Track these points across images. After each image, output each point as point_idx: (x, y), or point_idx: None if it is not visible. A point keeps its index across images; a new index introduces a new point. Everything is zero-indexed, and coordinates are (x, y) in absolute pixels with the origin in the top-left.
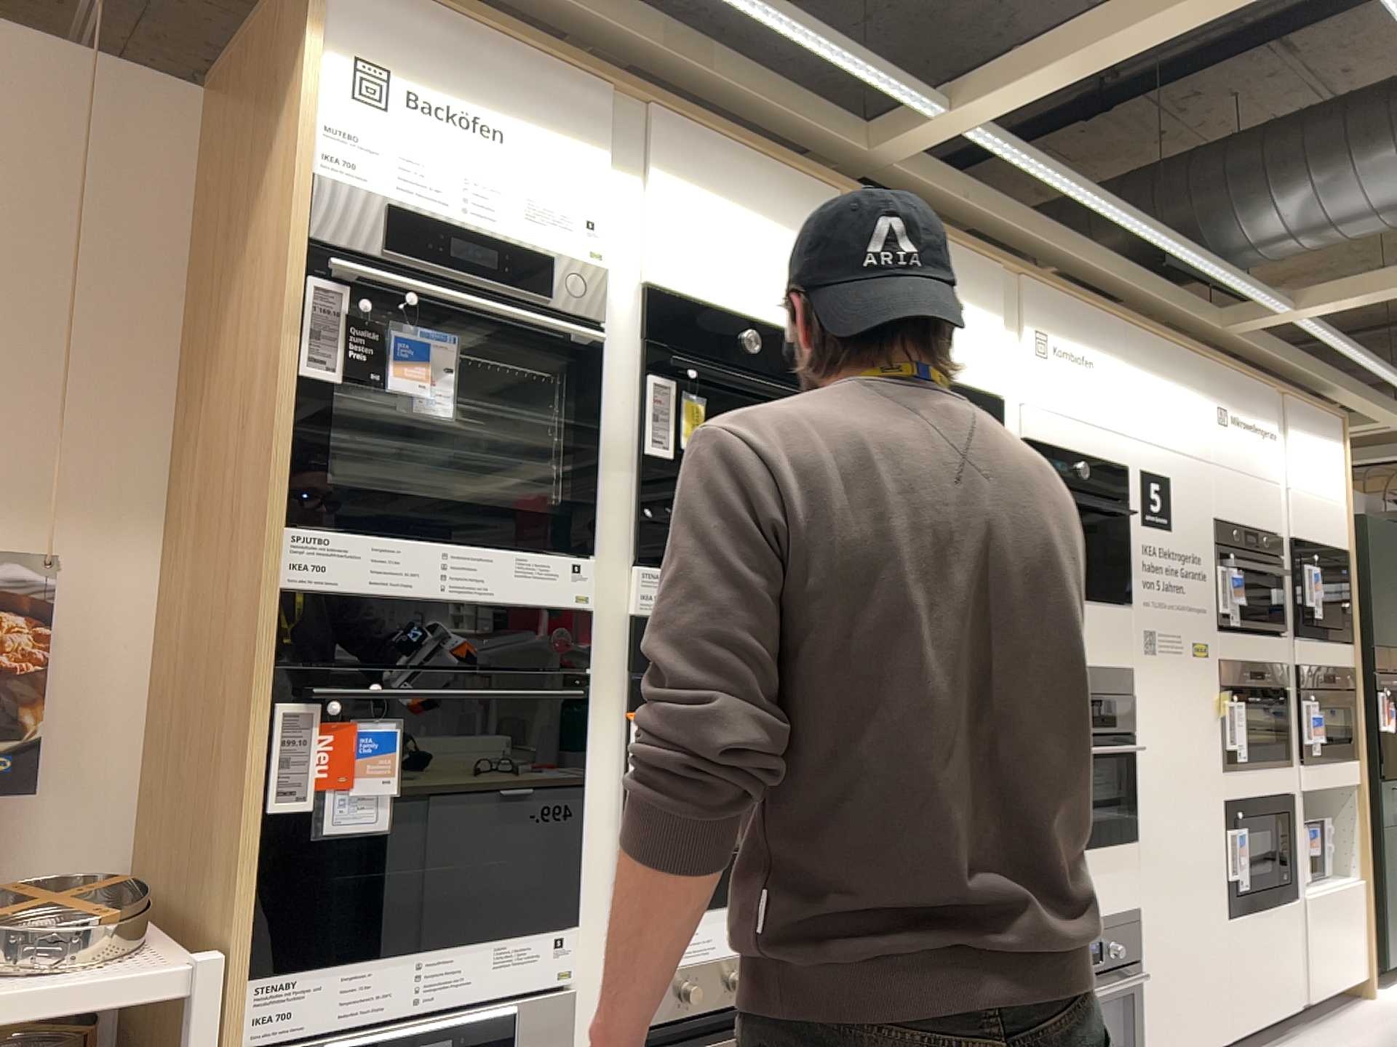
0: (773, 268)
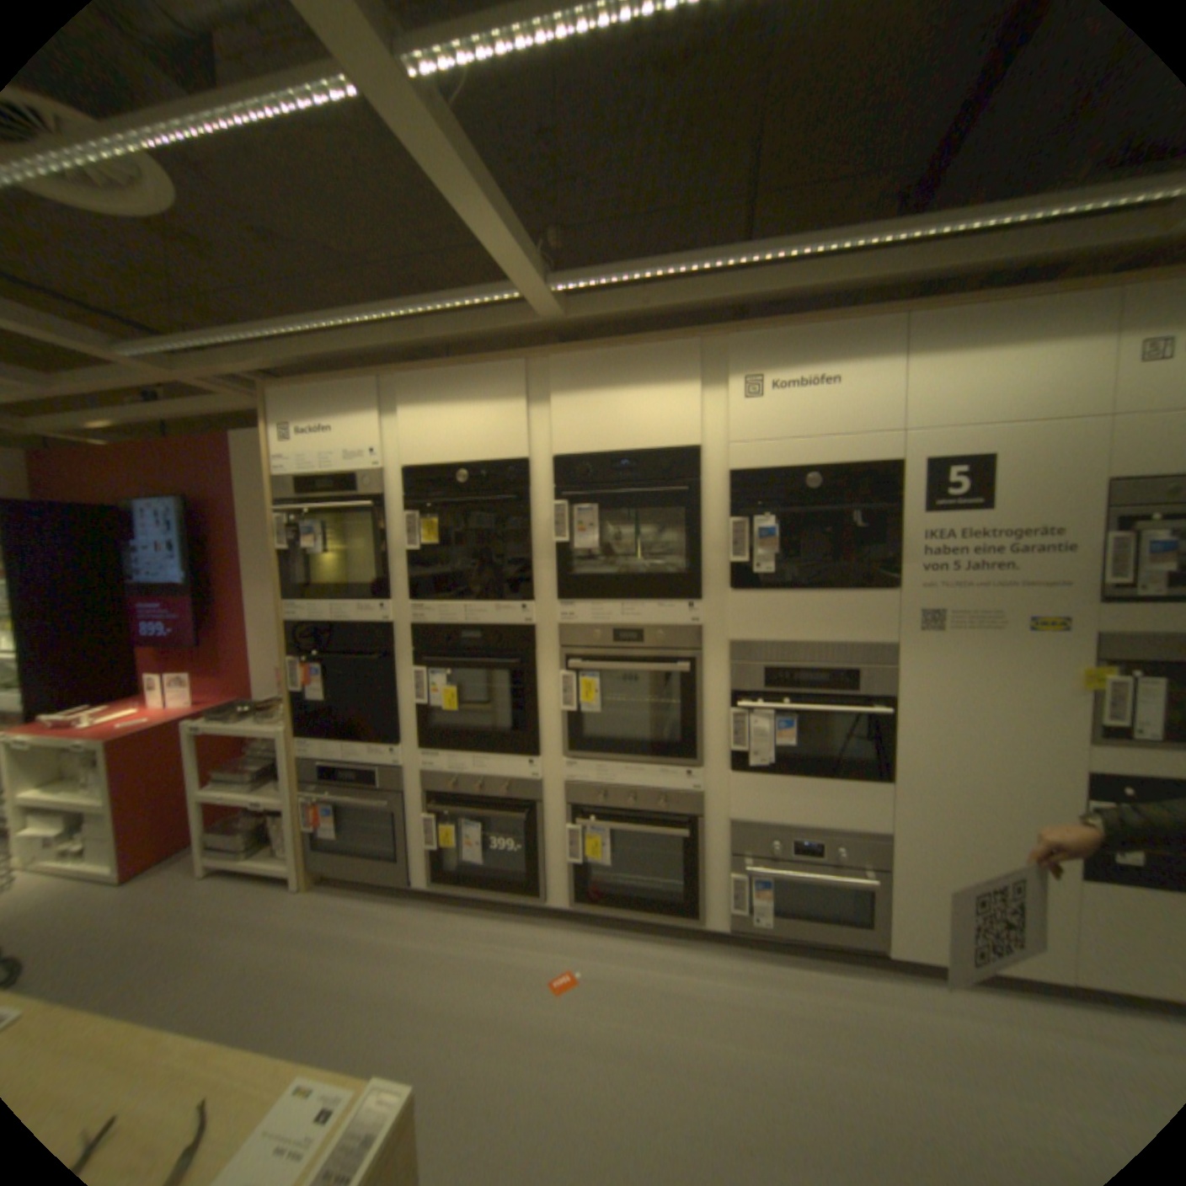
0: (478, 424)
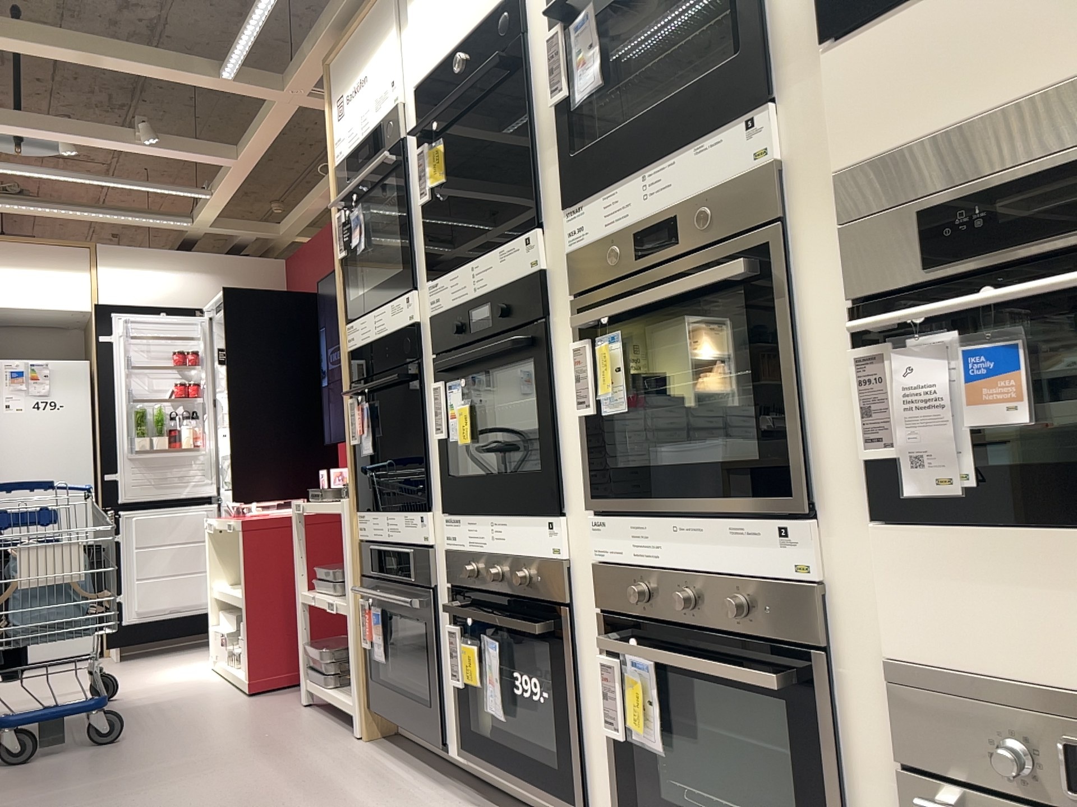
0: None
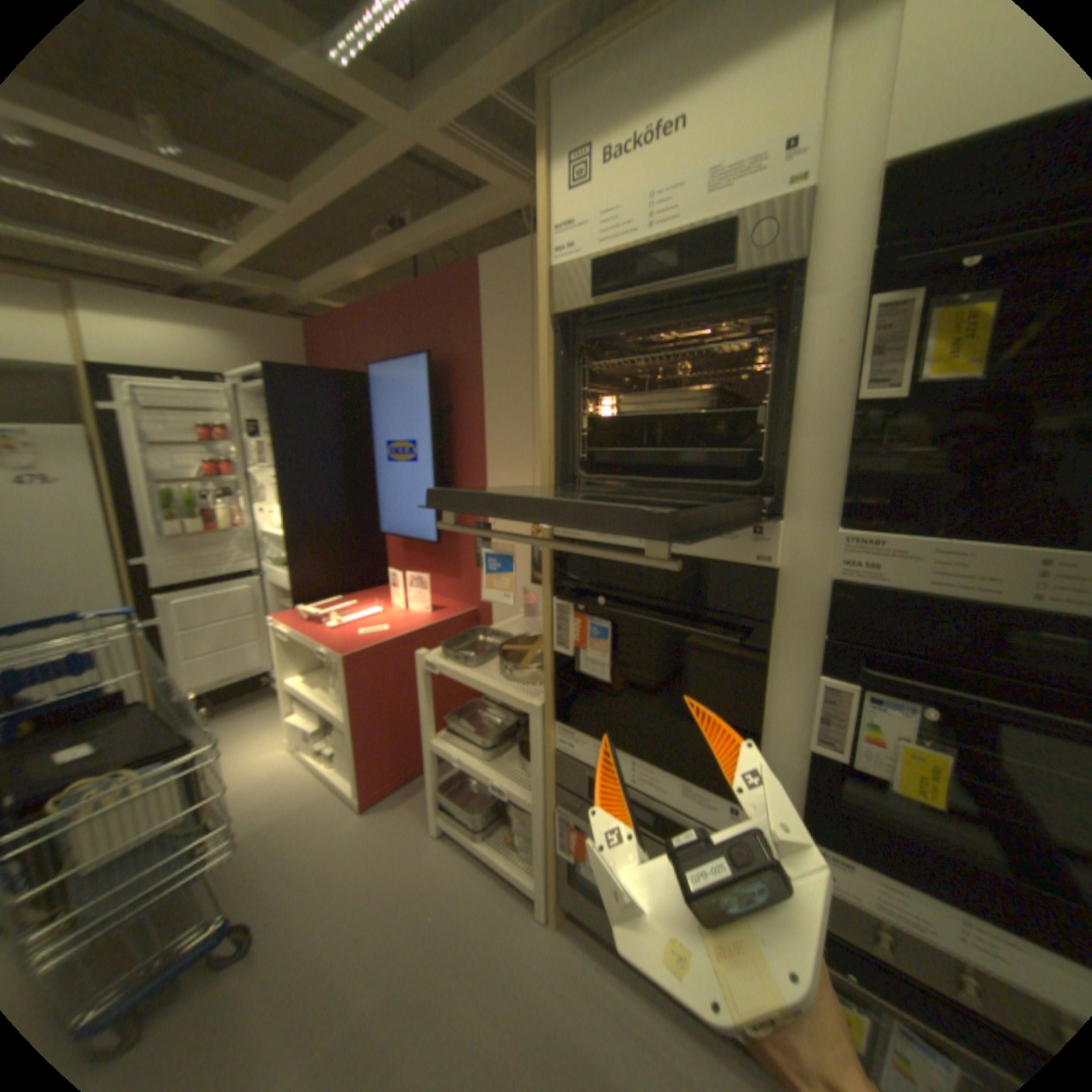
0: None
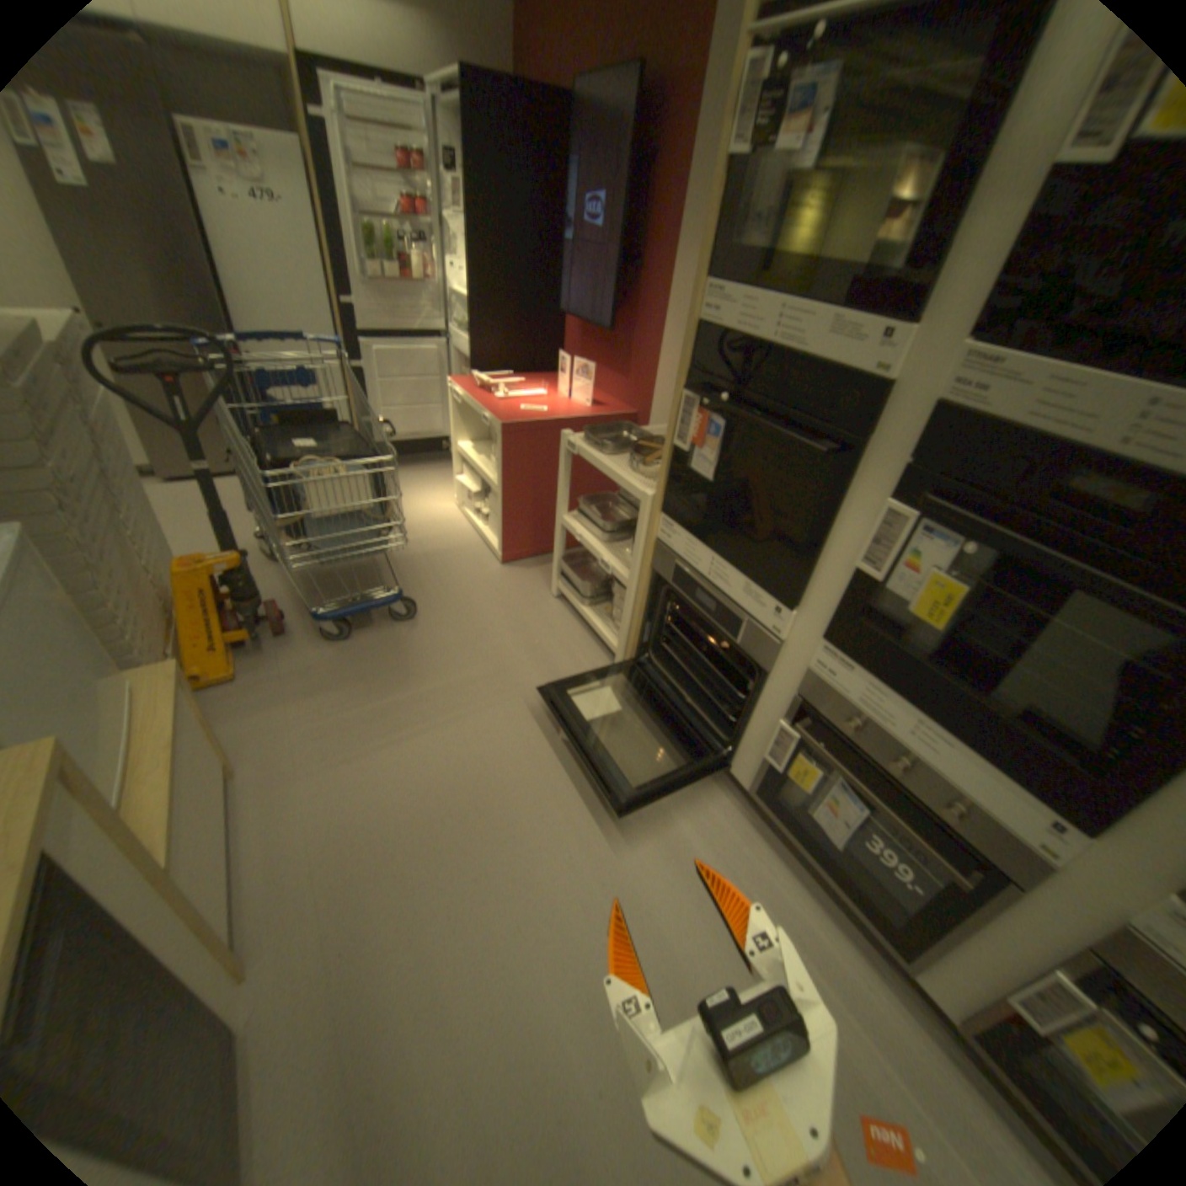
0: None
